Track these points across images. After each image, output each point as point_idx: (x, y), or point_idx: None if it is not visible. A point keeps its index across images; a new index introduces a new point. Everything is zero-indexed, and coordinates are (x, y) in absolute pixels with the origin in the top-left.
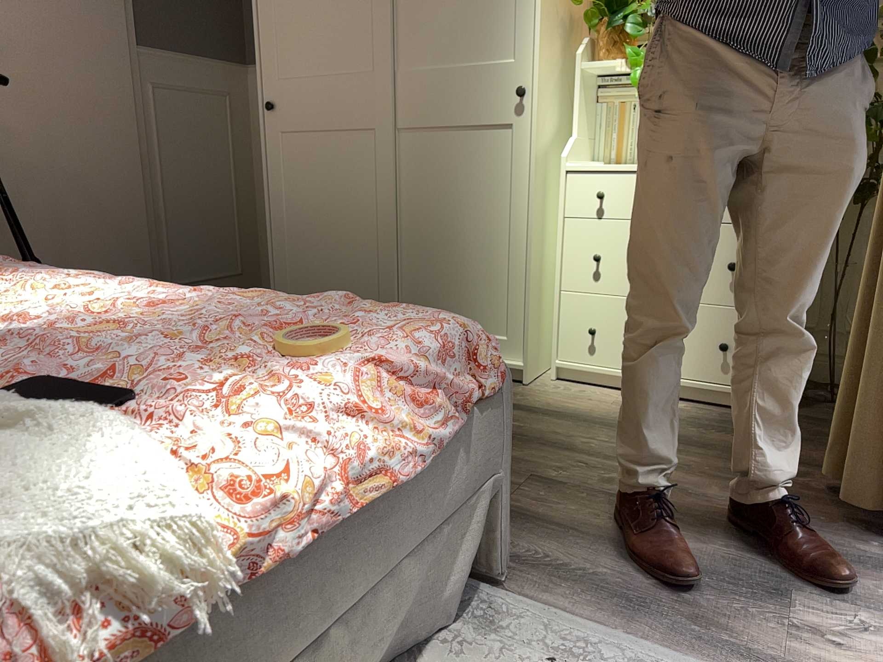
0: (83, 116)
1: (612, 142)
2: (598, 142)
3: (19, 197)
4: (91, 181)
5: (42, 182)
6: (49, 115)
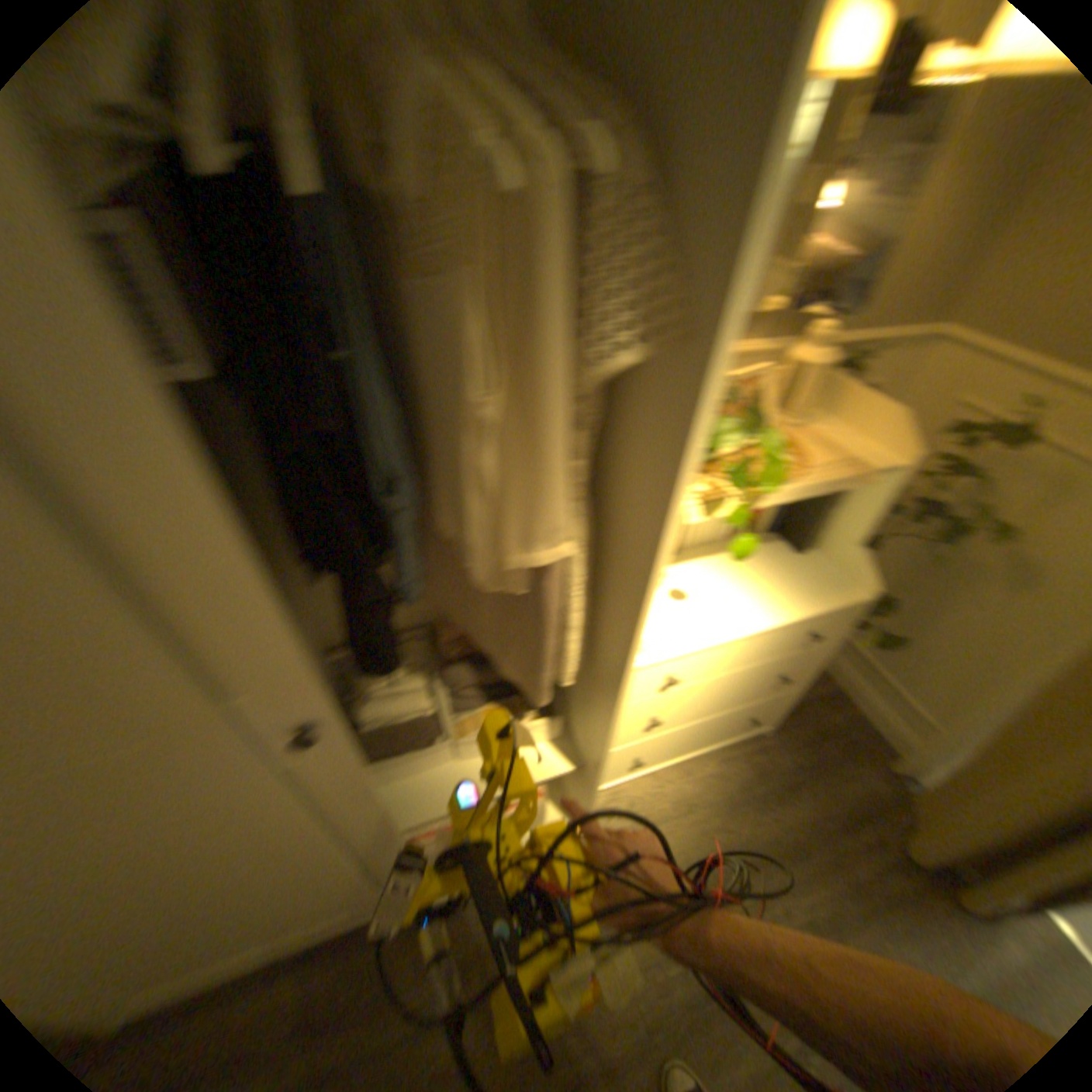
0: None
1: None
2: None
3: None
4: None
5: None
6: None
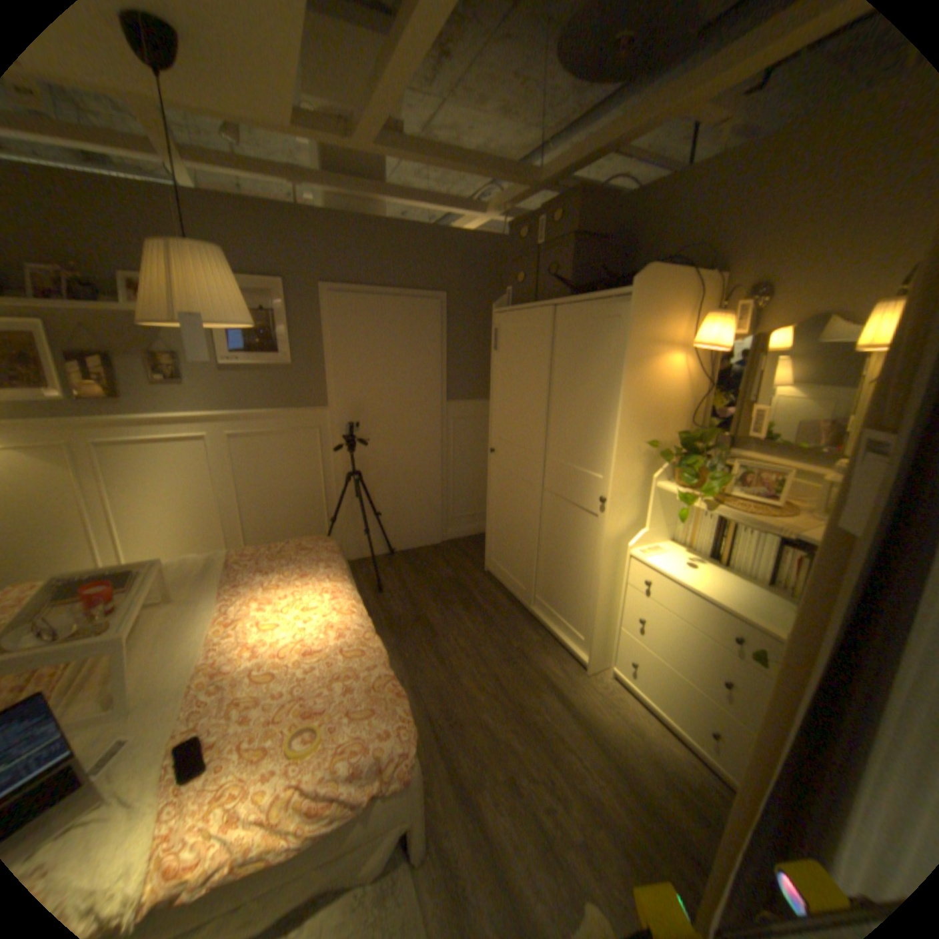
0: (412, 441)
1: (689, 530)
2: (679, 526)
3: (378, 481)
4: (412, 471)
5: (388, 474)
6: (395, 442)
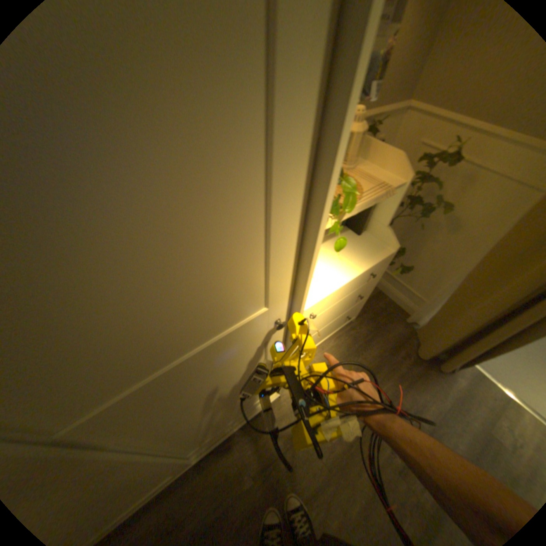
0: None
1: None
2: None
3: None
4: None
5: None
6: None
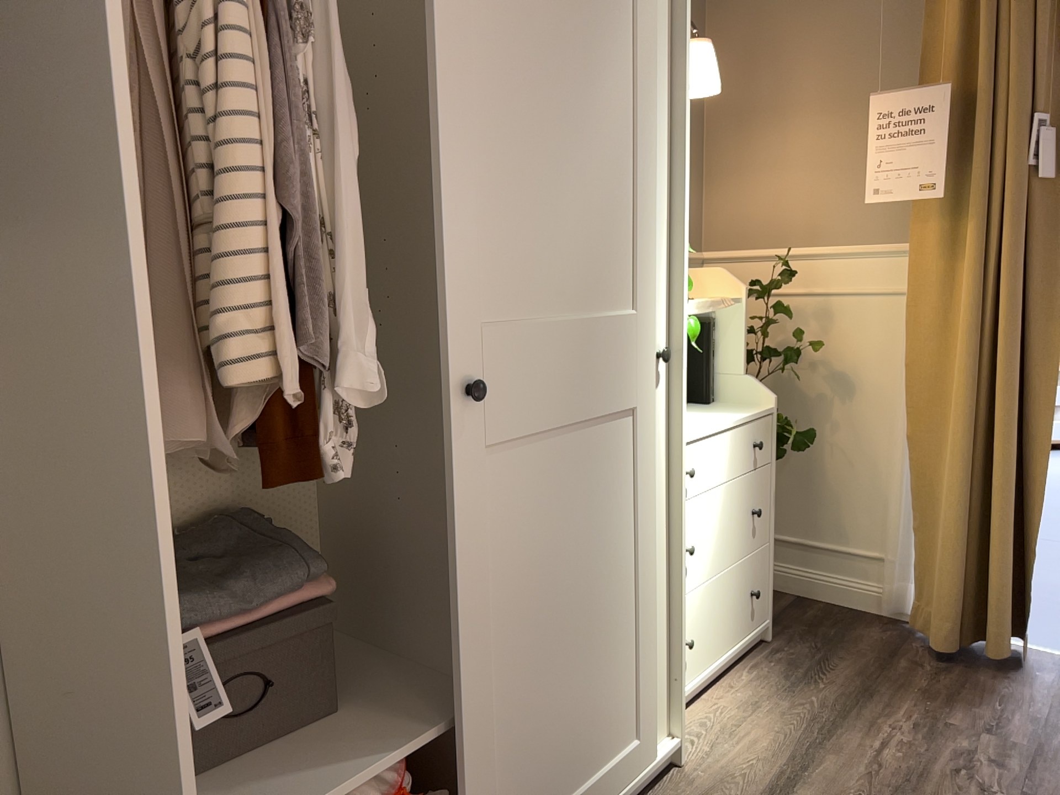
0: None
1: None
2: None
3: None
4: None
5: None
6: None
